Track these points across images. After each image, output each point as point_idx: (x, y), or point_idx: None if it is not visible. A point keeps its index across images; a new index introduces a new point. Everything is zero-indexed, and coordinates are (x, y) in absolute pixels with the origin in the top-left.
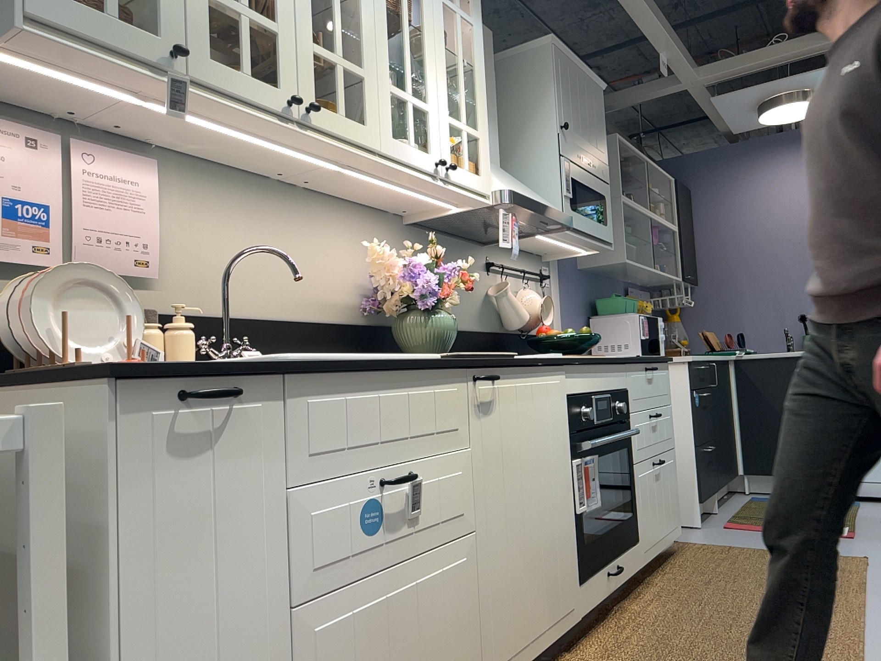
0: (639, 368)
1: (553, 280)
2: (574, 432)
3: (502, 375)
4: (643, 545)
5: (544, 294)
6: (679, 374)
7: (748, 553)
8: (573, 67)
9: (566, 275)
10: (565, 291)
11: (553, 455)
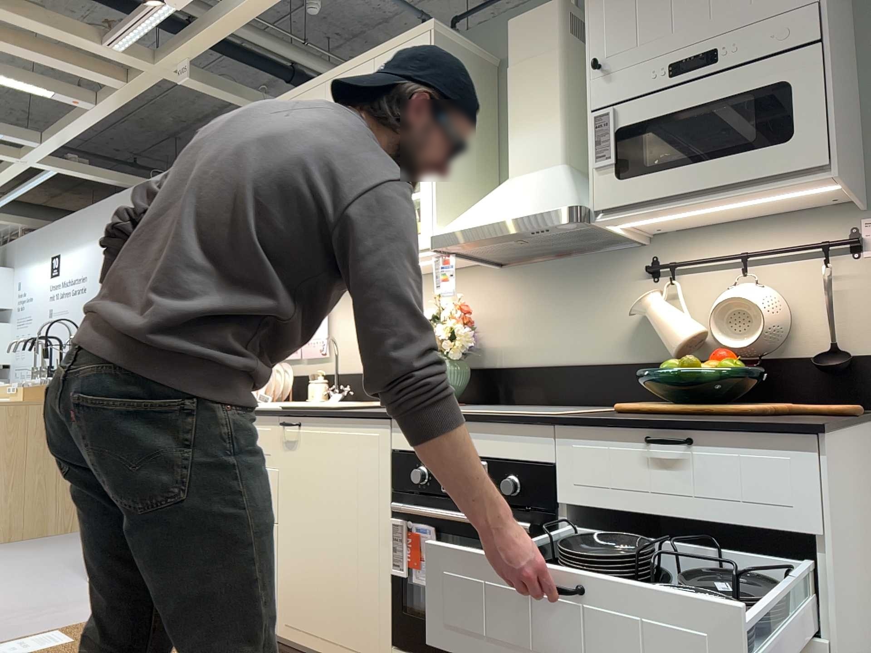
0: (606, 435)
1: None
2: (399, 491)
3: (306, 423)
4: None
5: (822, 281)
6: None
7: None
8: None
9: None
10: None
11: (359, 502)
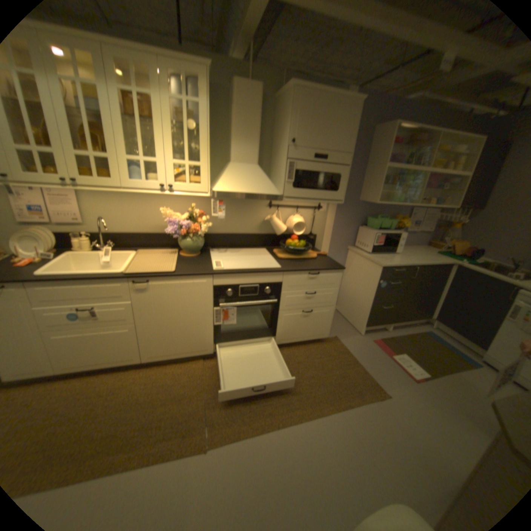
0: (298, 274)
1: (328, 208)
2: (217, 299)
3: (155, 280)
4: (279, 338)
5: (312, 217)
6: (377, 270)
7: (346, 361)
8: (318, 94)
9: (342, 205)
10: (338, 213)
11: (196, 306)
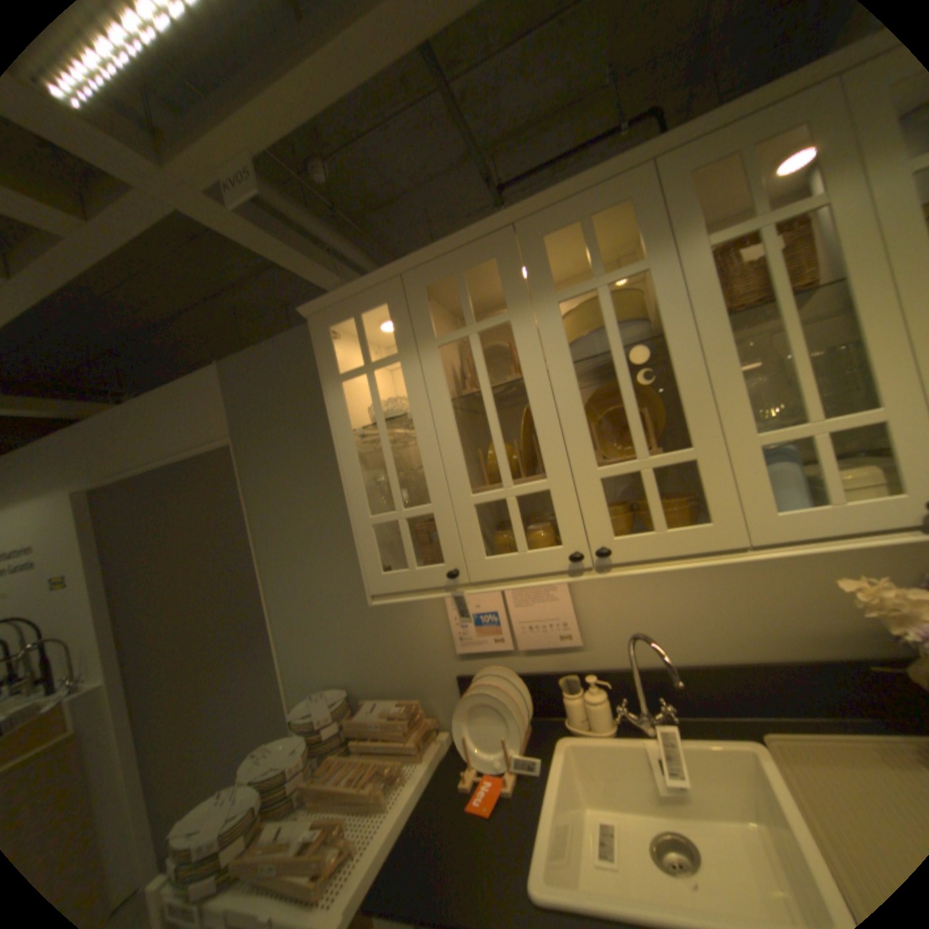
0: None
1: None
2: None
3: None
4: None
5: None
6: None
7: None
8: None
9: None
10: None
11: None
